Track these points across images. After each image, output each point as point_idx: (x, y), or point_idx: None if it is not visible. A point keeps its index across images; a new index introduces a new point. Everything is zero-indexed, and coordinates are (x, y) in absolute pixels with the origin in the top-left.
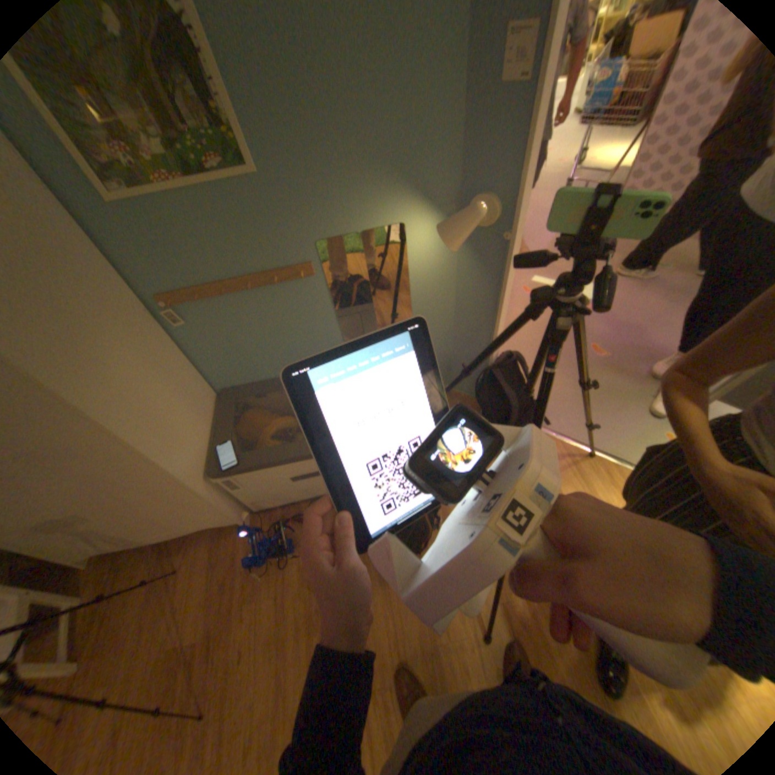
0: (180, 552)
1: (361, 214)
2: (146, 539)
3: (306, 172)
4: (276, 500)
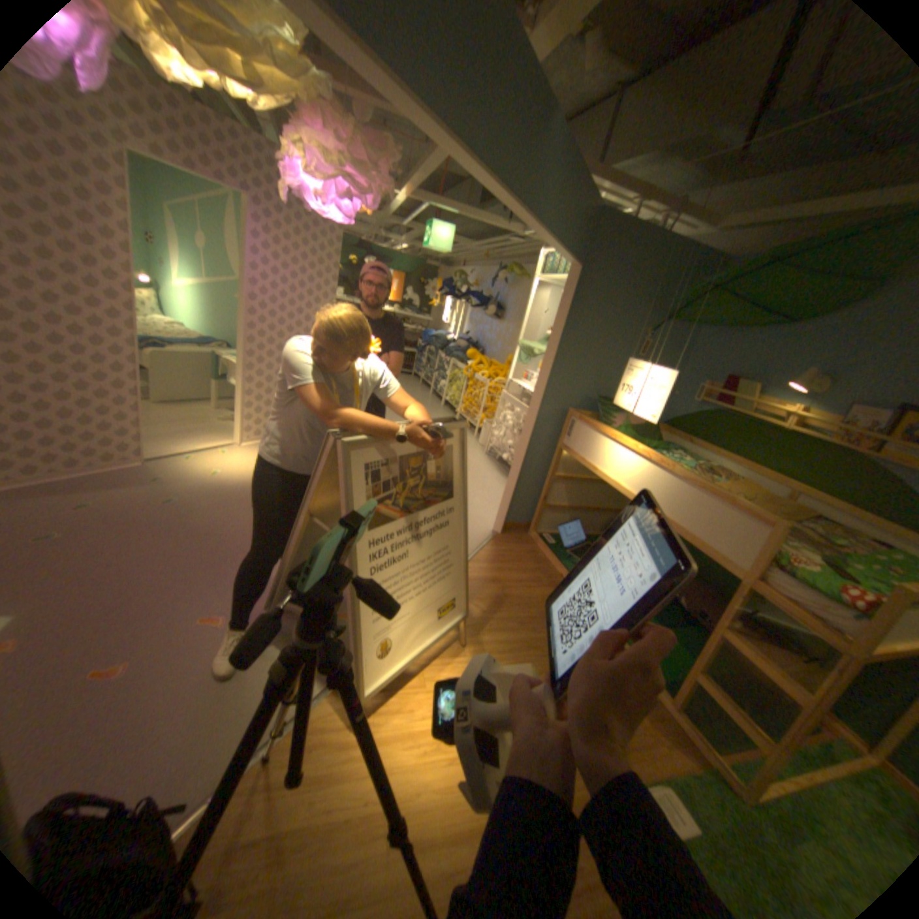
0: None
1: None
2: None
3: None
4: None
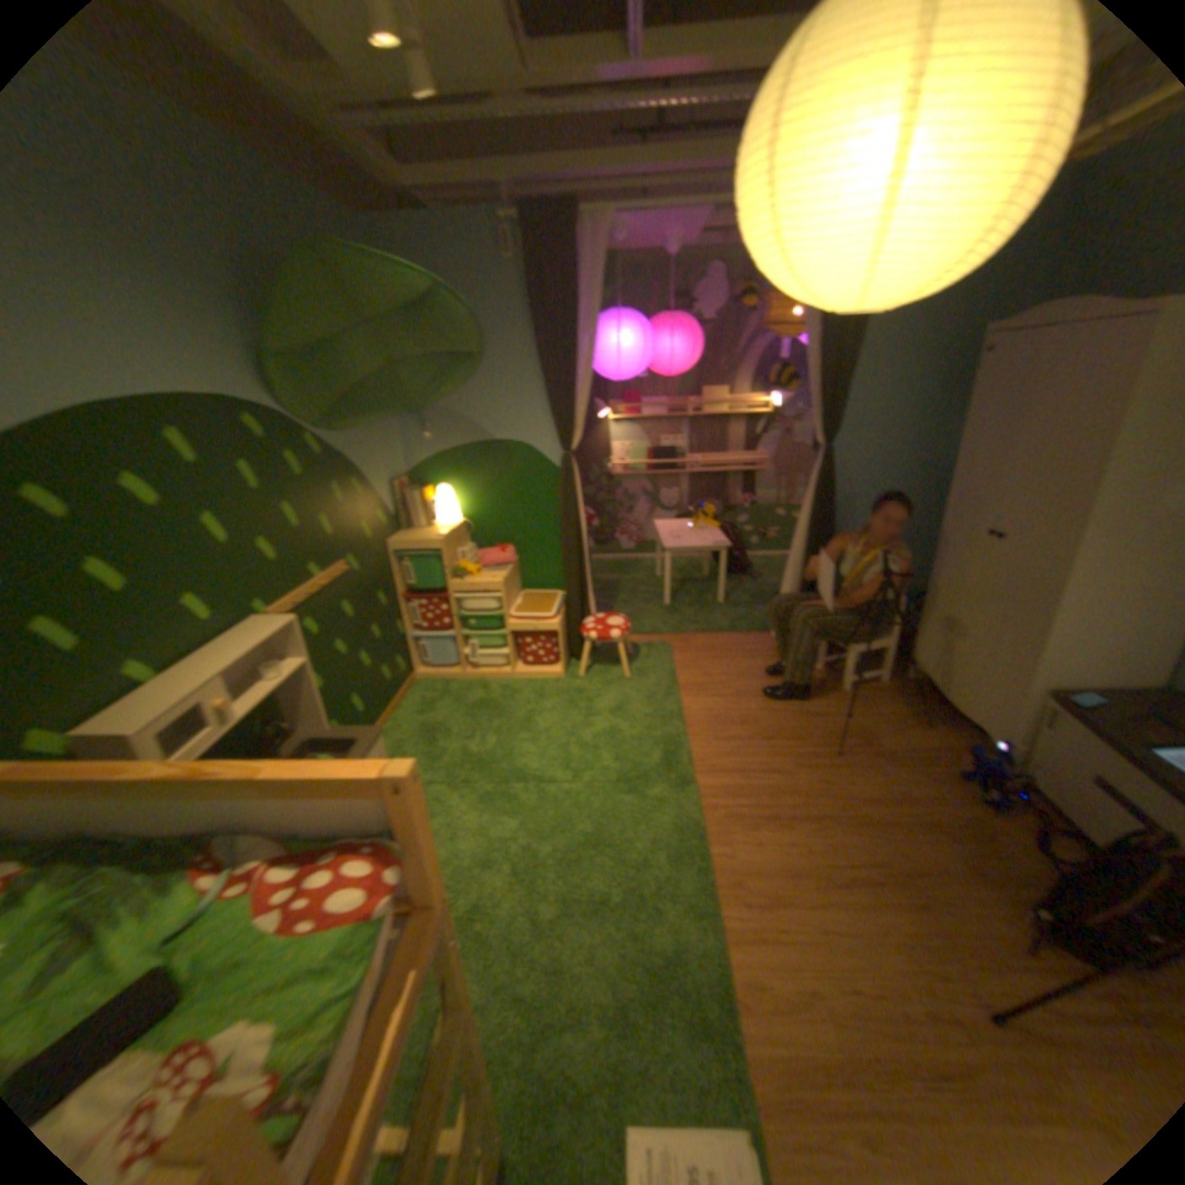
0: (948, 730)
1: None
2: (954, 695)
3: None
4: (1053, 786)
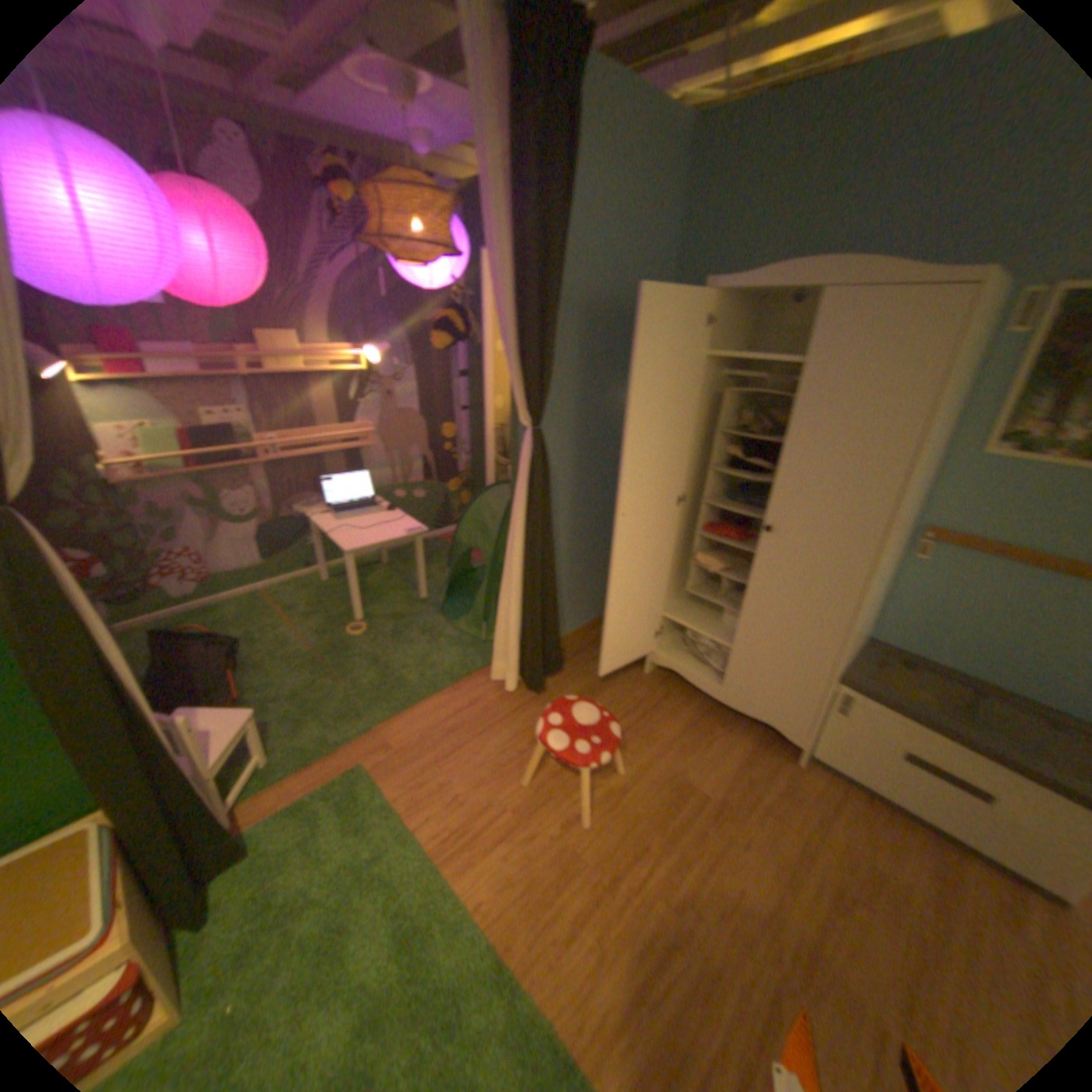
0: (726, 729)
1: None
2: (722, 691)
3: None
4: (863, 768)
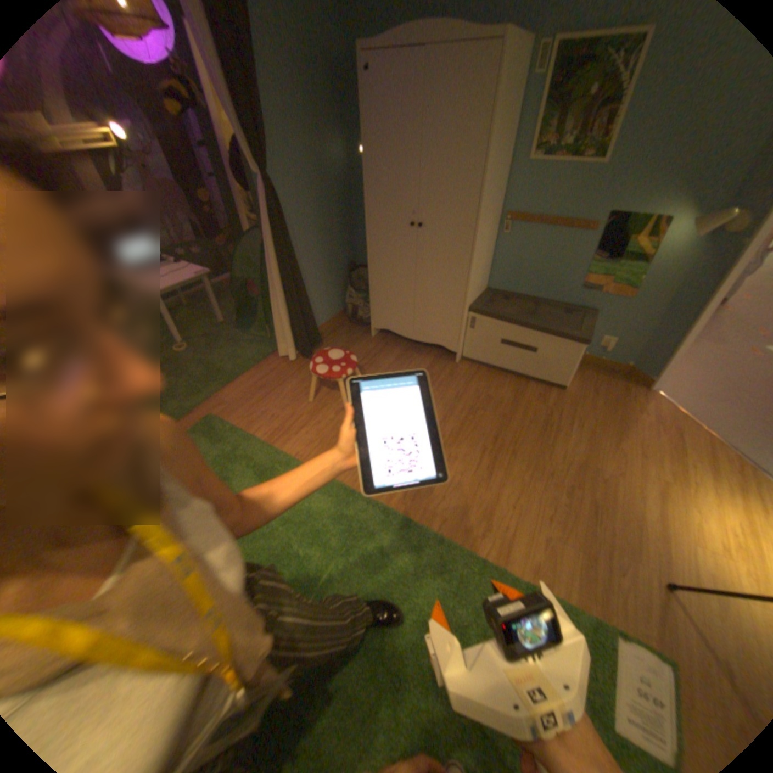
0: (418, 354)
1: (649, 202)
2: (412, 333)
3: (632, 169)
4: (483, 354)
